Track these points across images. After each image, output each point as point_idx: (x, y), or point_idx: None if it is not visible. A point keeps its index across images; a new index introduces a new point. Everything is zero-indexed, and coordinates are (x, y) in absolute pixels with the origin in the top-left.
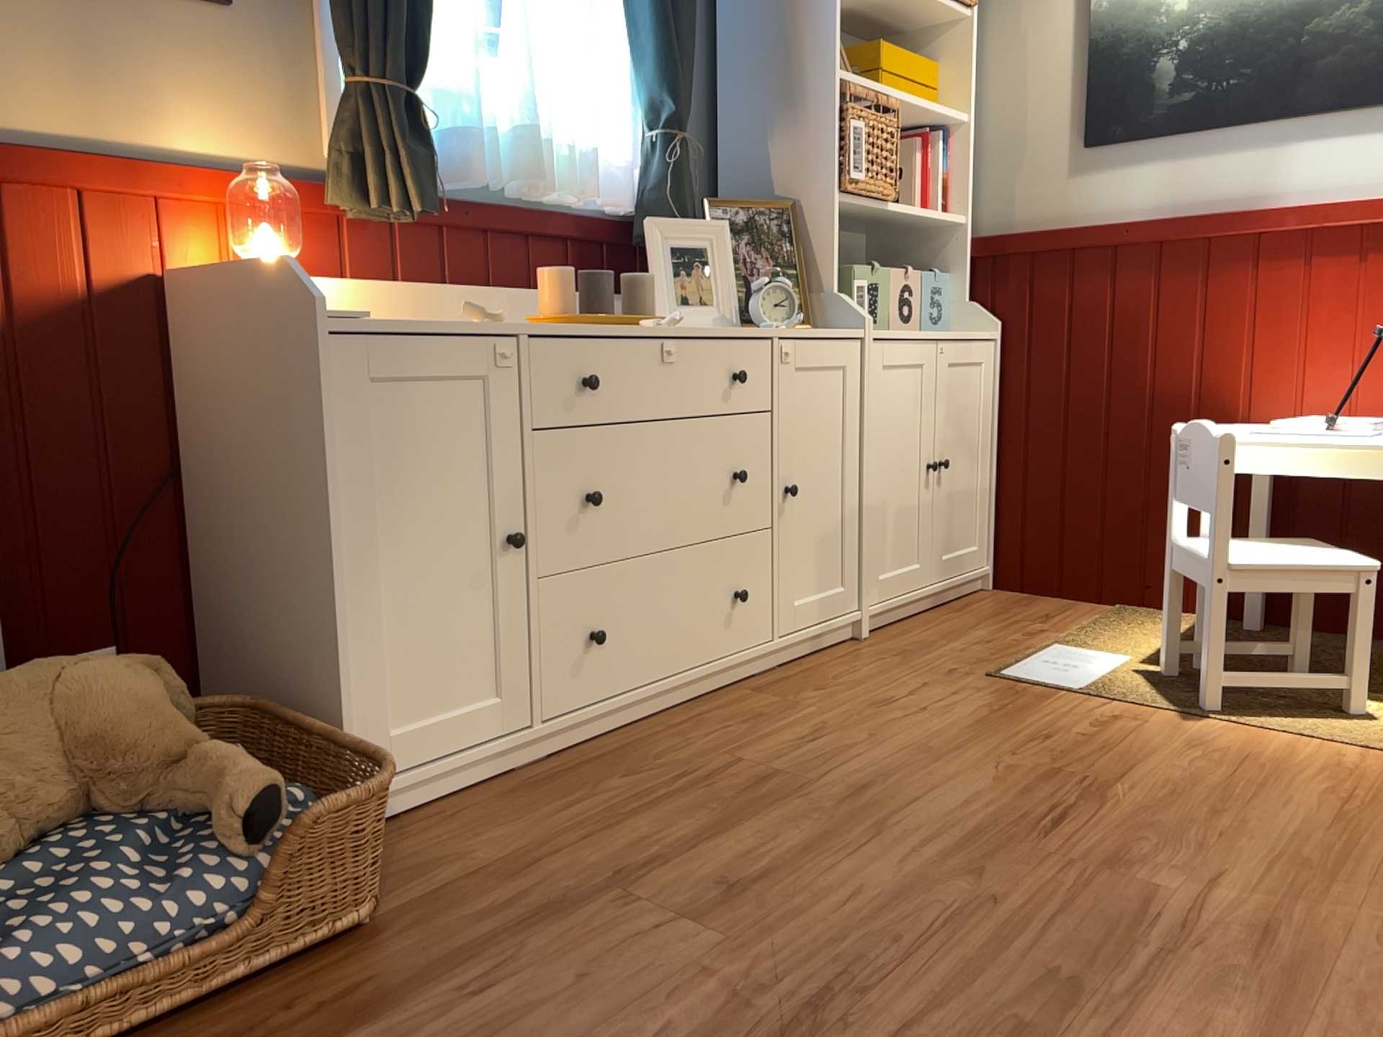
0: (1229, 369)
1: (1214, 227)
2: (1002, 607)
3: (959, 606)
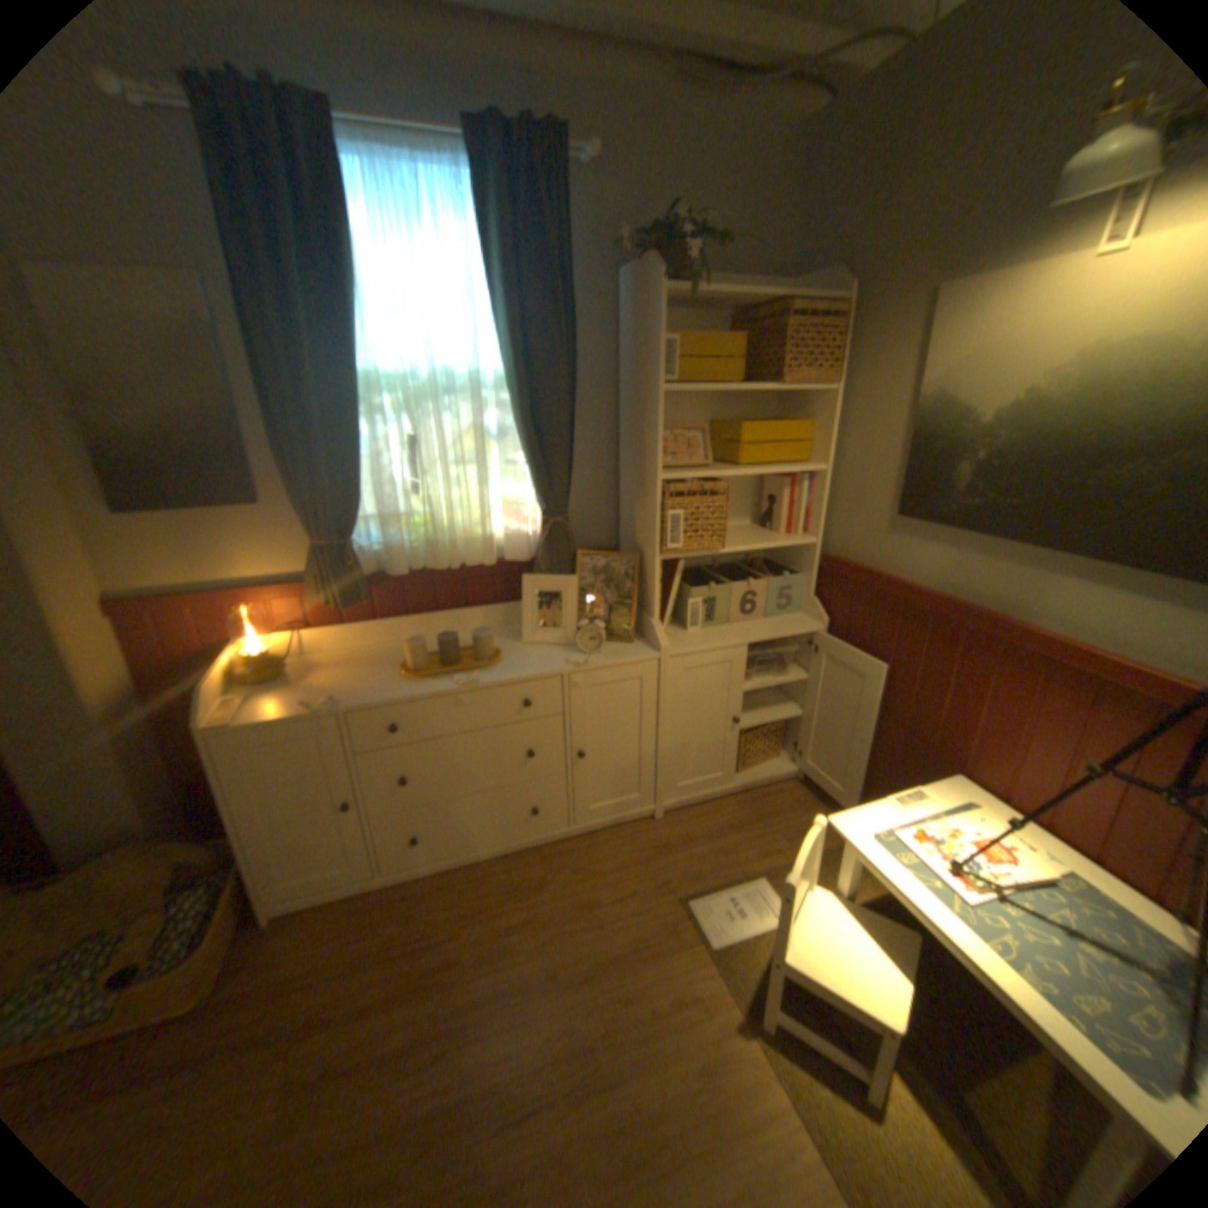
0: (969, 733)
1: (977, 619)
2: (785, 808)
3: (759, 795)
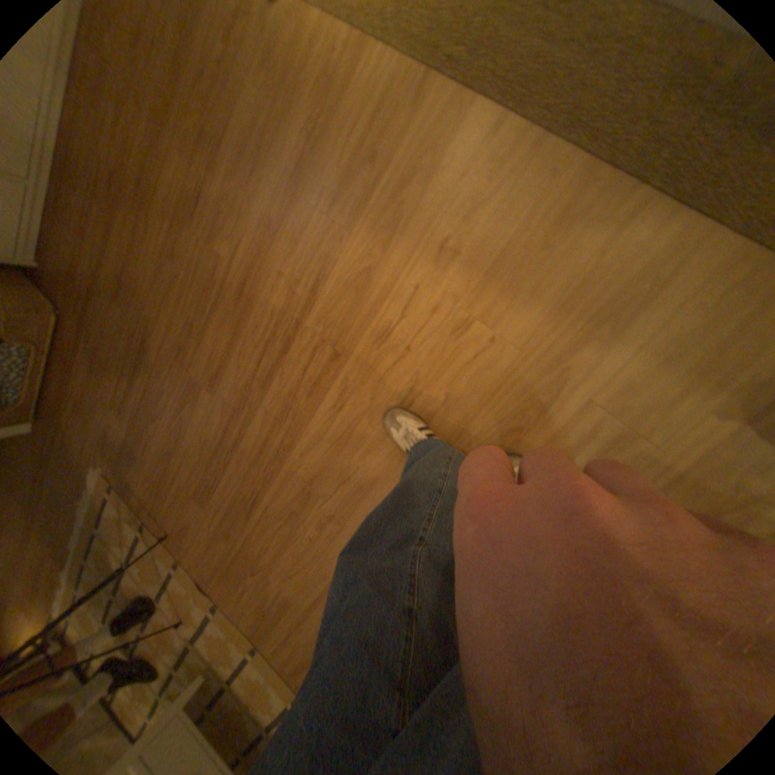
0: None
1: None
2: None
3: None
